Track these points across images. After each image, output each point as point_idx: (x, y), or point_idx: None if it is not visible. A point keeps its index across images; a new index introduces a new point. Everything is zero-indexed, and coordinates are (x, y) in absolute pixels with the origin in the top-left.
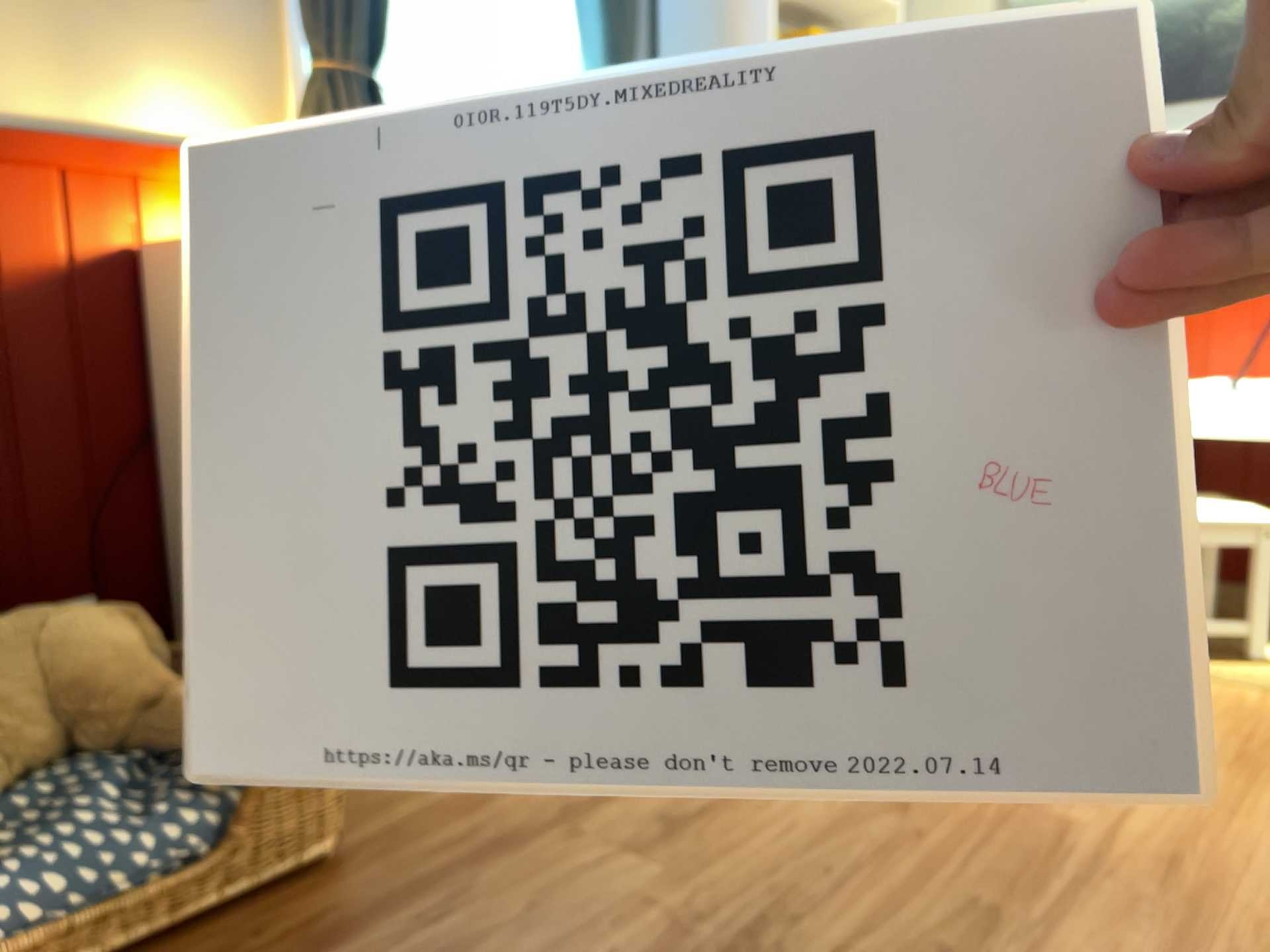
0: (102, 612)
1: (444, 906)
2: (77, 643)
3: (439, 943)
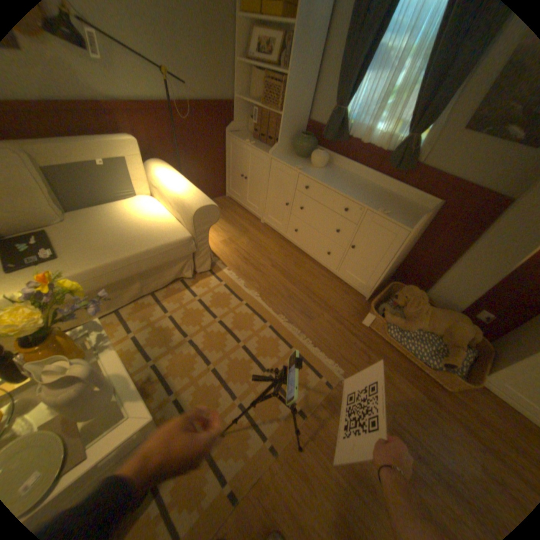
0: (473, 329)
1: (445, 419)
2: (460, 330)
3: (435, 419)
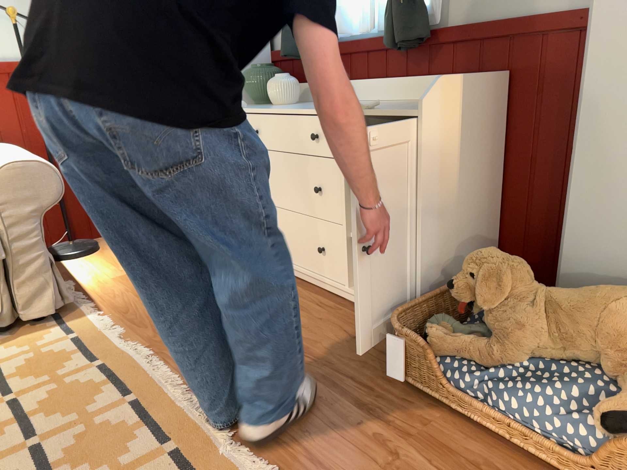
0: None
1: None
2: None
3: None
